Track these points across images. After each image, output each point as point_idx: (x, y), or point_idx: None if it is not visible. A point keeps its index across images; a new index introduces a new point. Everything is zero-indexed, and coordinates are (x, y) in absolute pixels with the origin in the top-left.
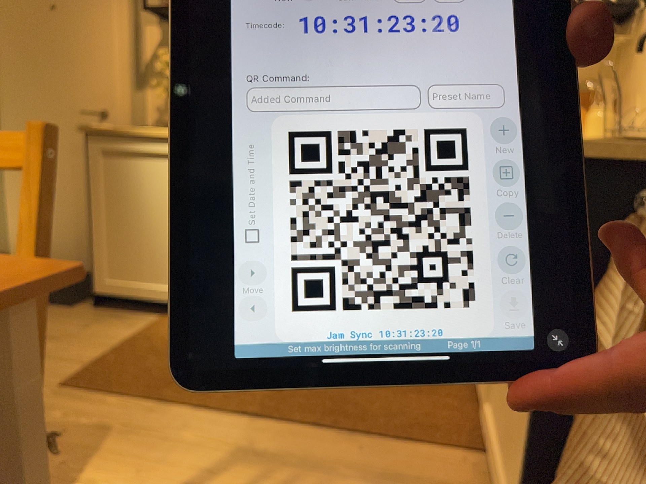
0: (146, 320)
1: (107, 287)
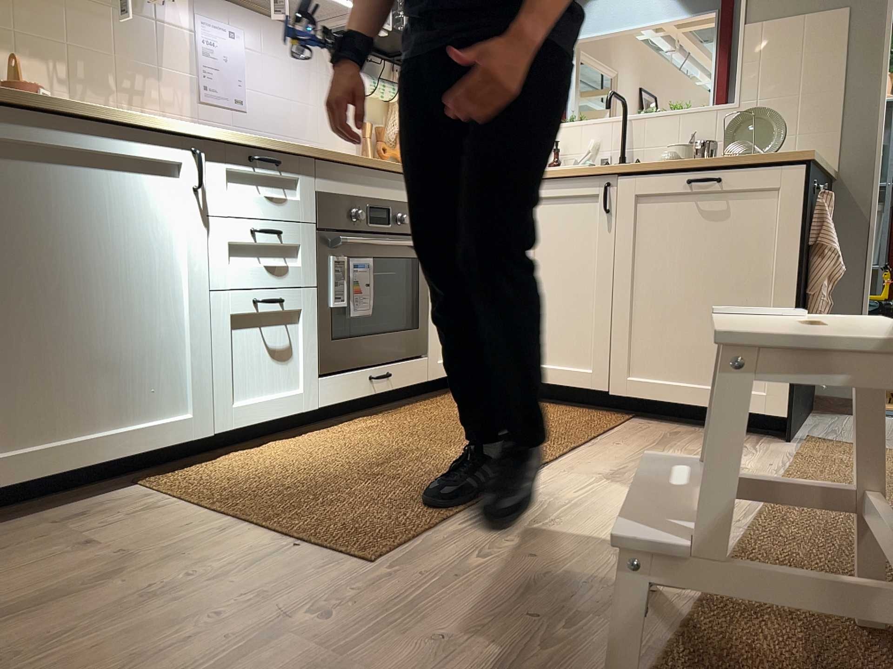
0: (143, 492)
1: (6, 468)
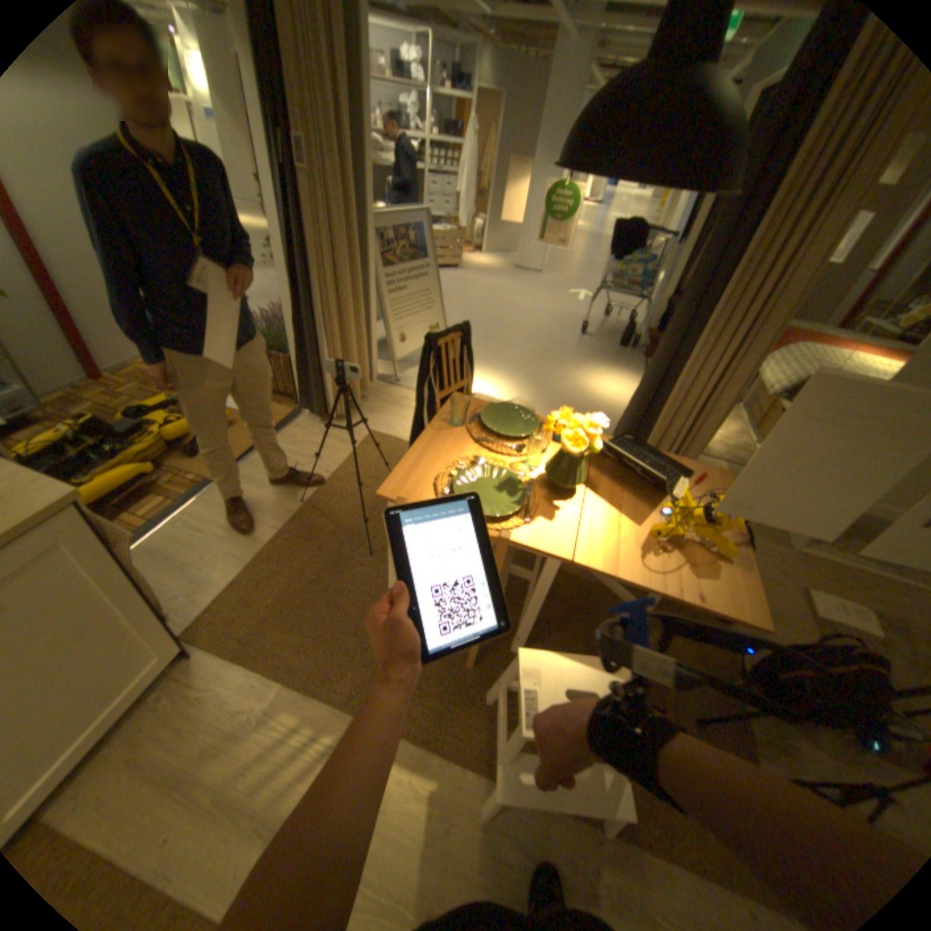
0: None
1: None
